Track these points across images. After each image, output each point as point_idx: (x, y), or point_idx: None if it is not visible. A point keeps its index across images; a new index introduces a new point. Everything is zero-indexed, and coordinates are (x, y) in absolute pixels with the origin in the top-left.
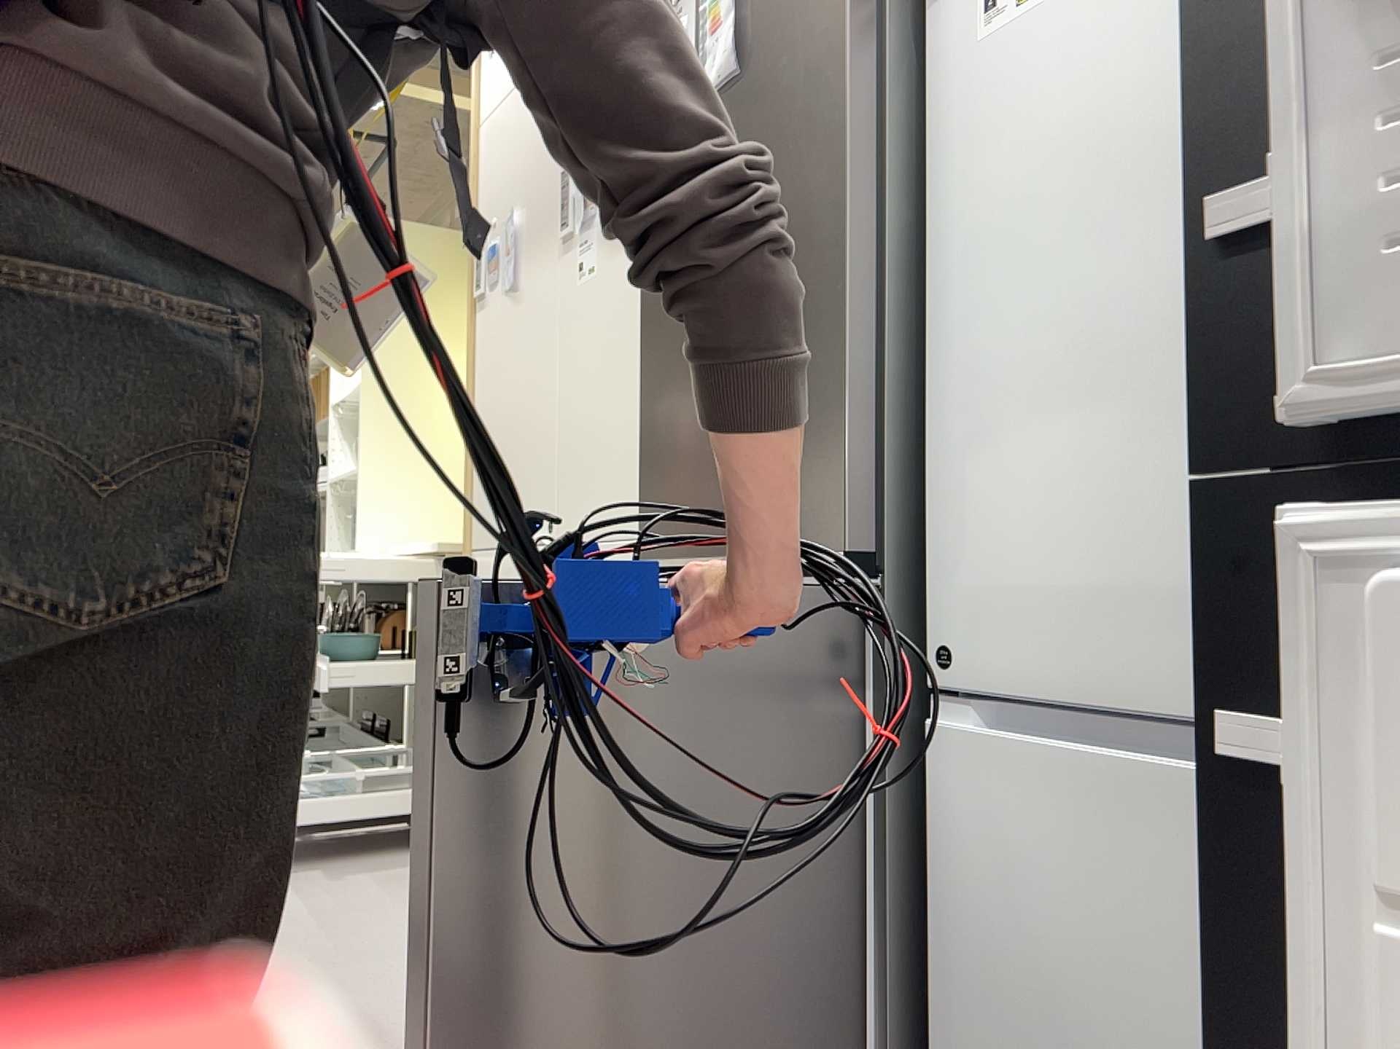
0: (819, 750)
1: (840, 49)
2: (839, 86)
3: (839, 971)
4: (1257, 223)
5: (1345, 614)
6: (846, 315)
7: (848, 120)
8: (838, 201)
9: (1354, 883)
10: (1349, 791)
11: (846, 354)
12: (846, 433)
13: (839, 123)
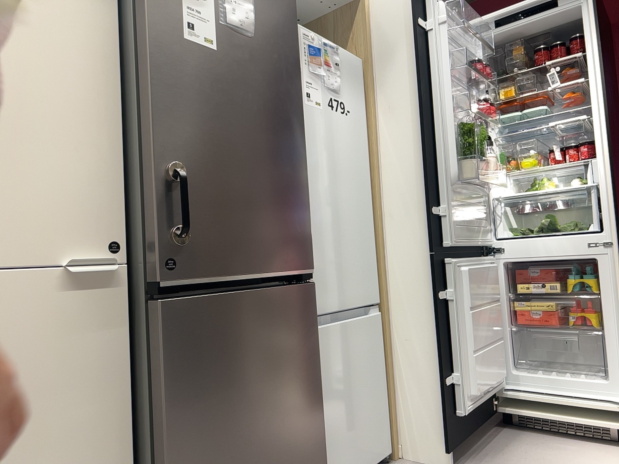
0: (308, 348)
1: (297, 76)
2: (298, 90)
3: (317, 430)
4: (435, 211)
5: (455, 271)
6: (306, 178)
7: (302, 106)
8: (301, 134)
9: (457, 307)
10: (456, 295)
11: (307, 193)
12: (308, 223)
13: (299, 105)
